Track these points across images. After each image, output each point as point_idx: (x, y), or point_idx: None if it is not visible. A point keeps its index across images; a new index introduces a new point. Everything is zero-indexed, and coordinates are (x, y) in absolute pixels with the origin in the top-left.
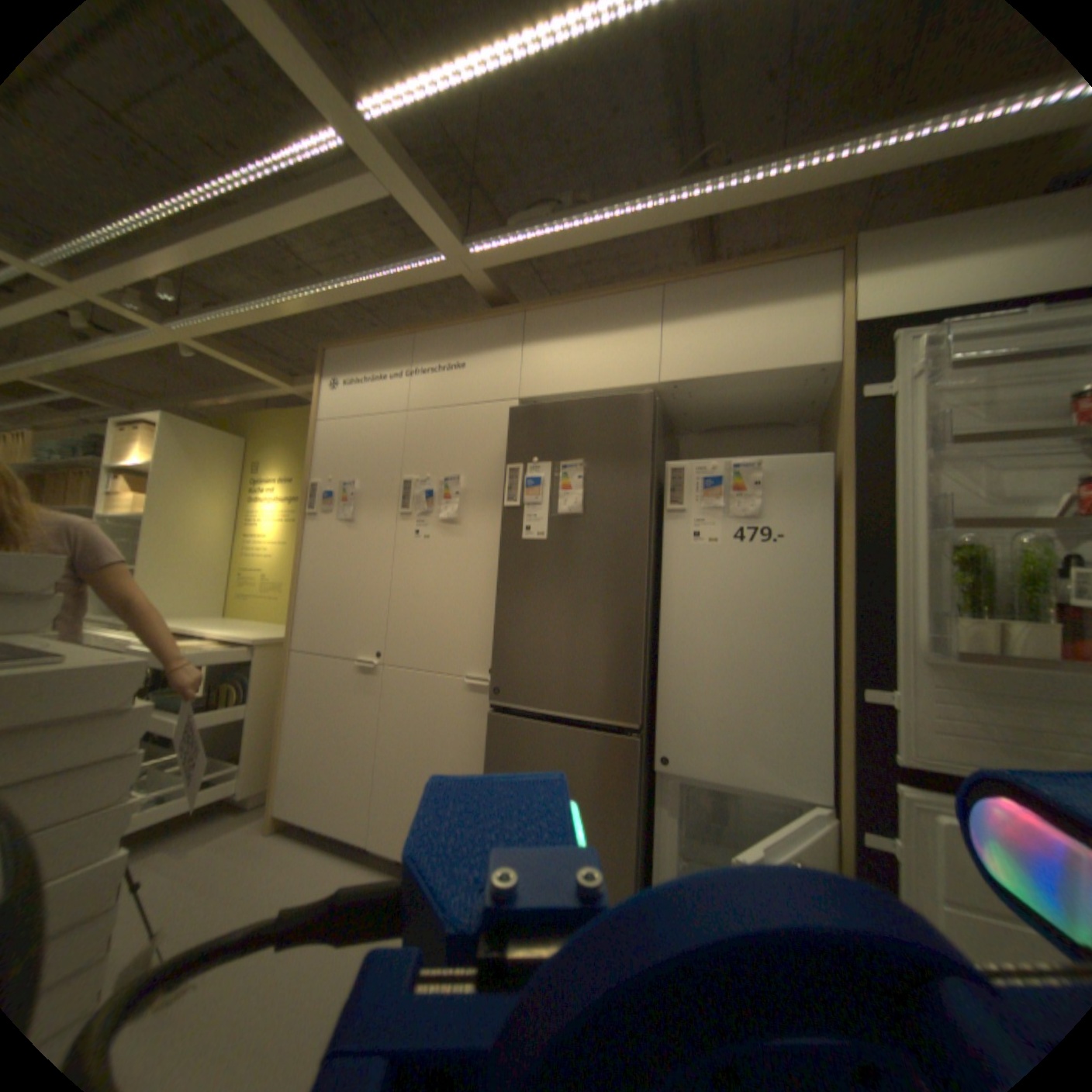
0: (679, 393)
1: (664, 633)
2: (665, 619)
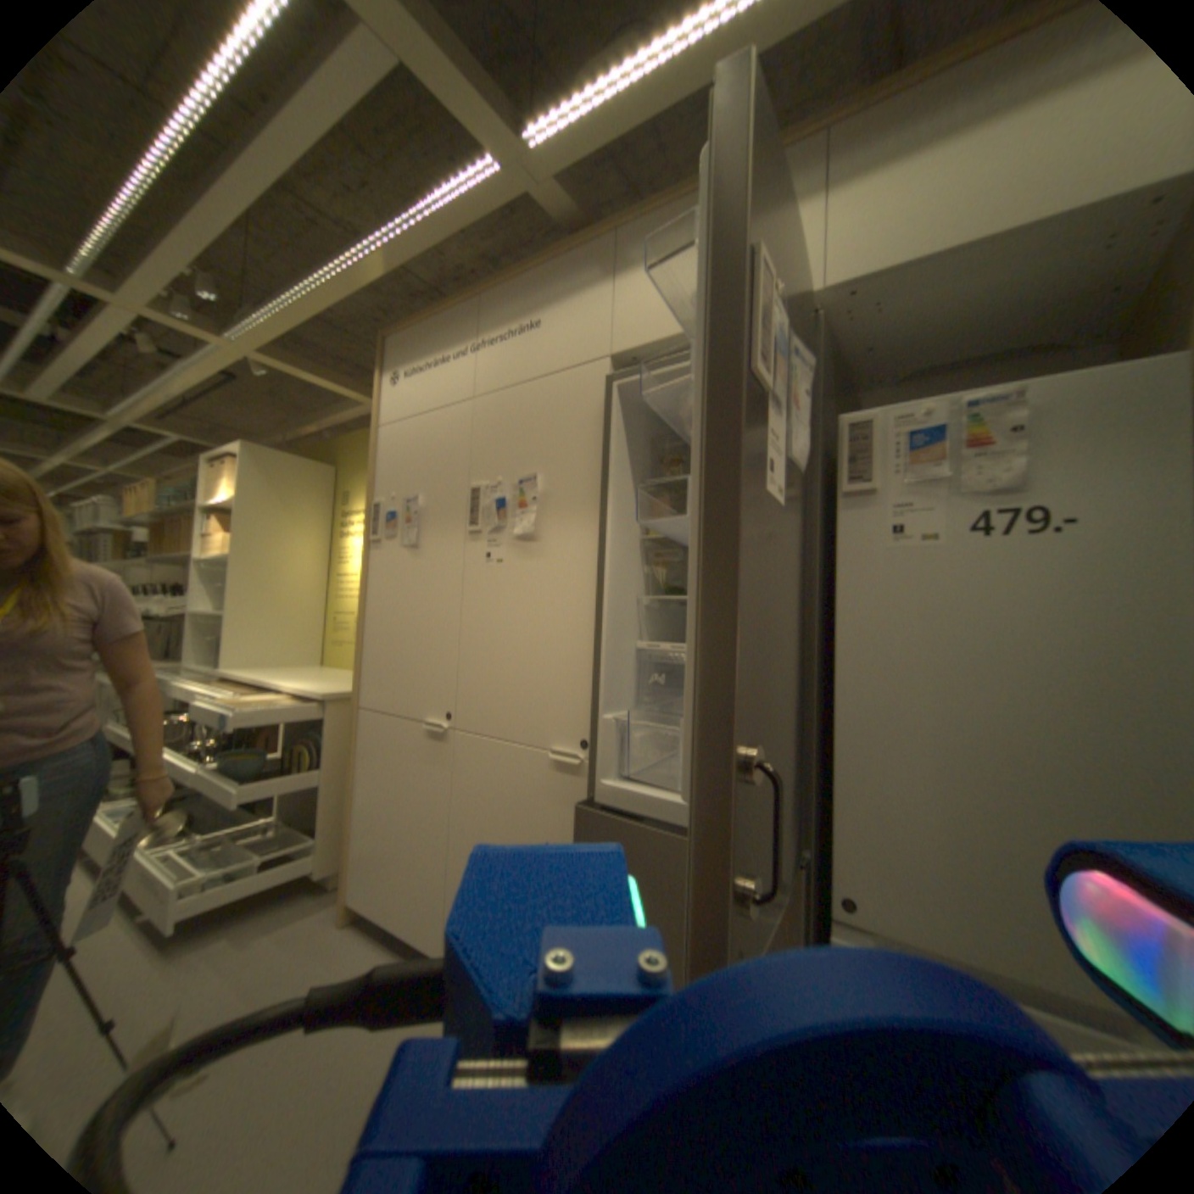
0: (863, 305)
1: (846, 695)
2: (847, 672)
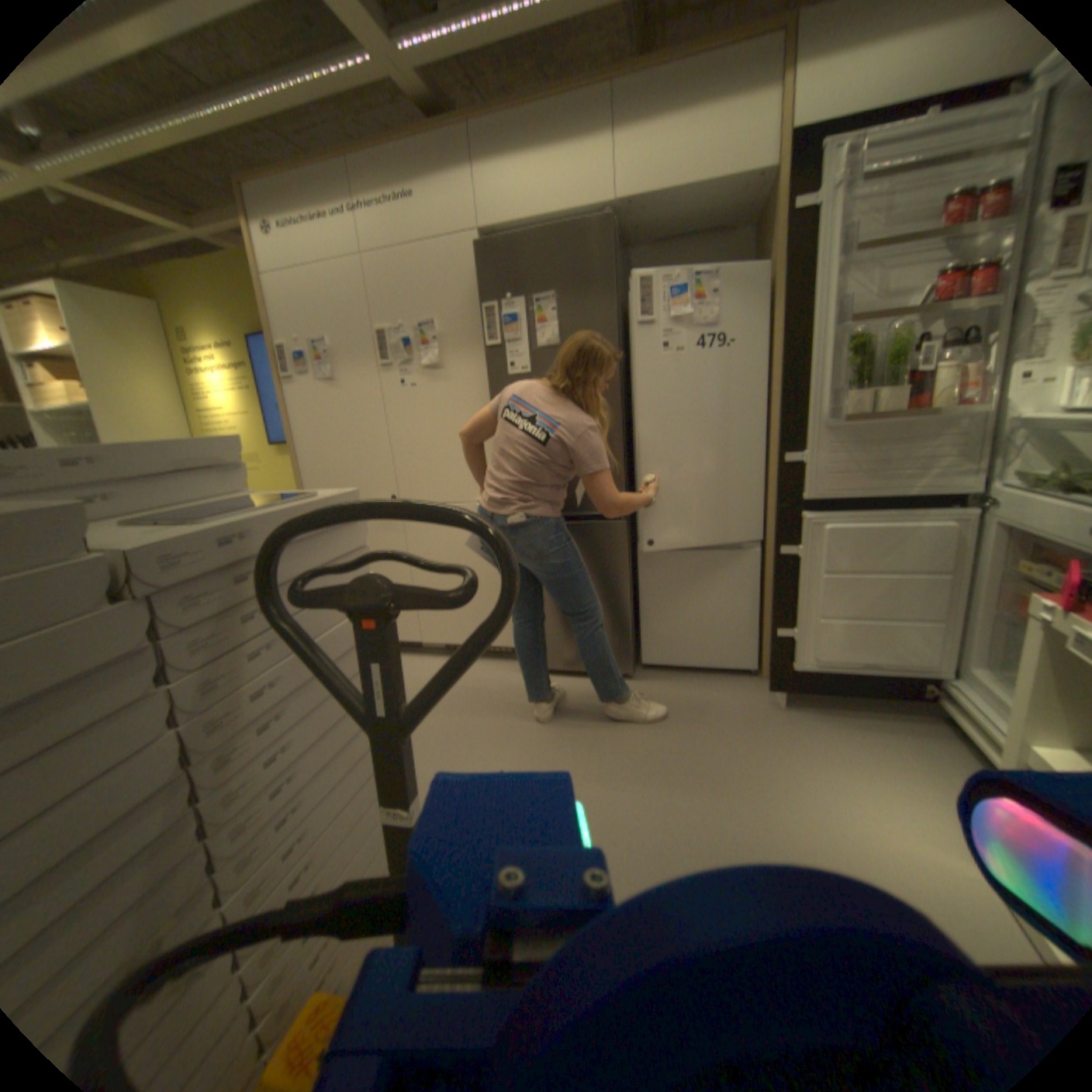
0: (632, 208)
1: (636, 438)
2: (636, 426)
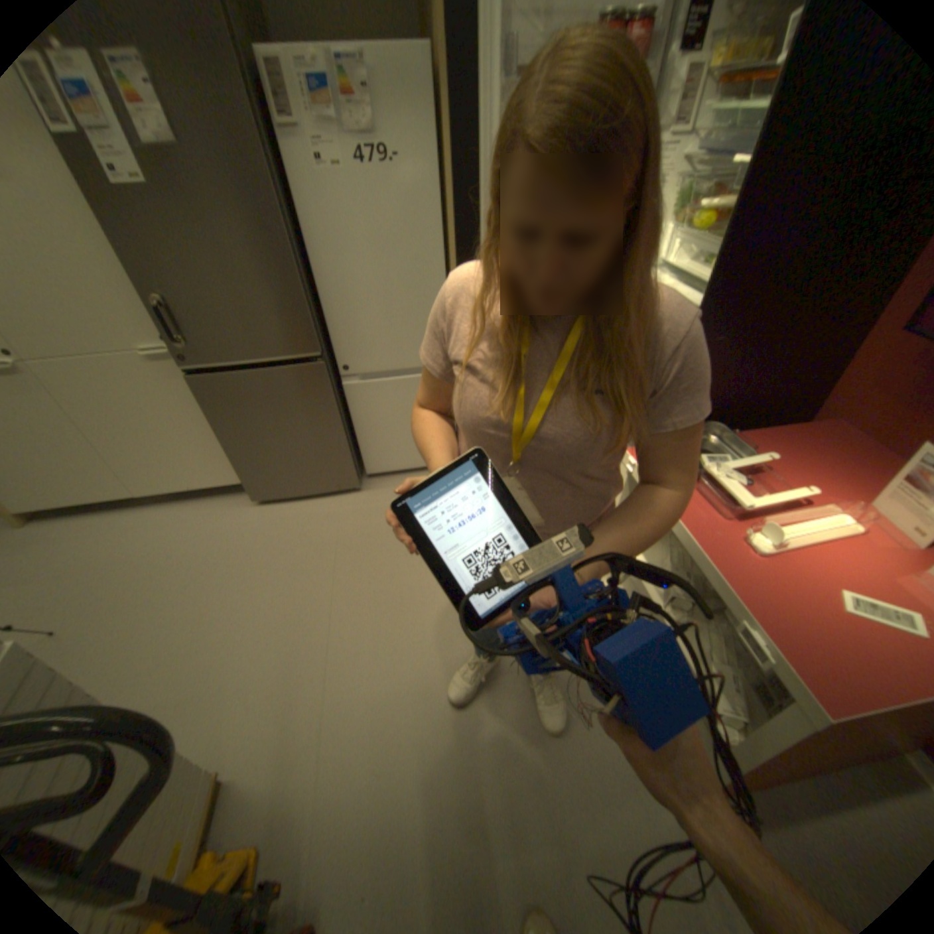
0: None
1: (316, 269)
2: (313, 256)
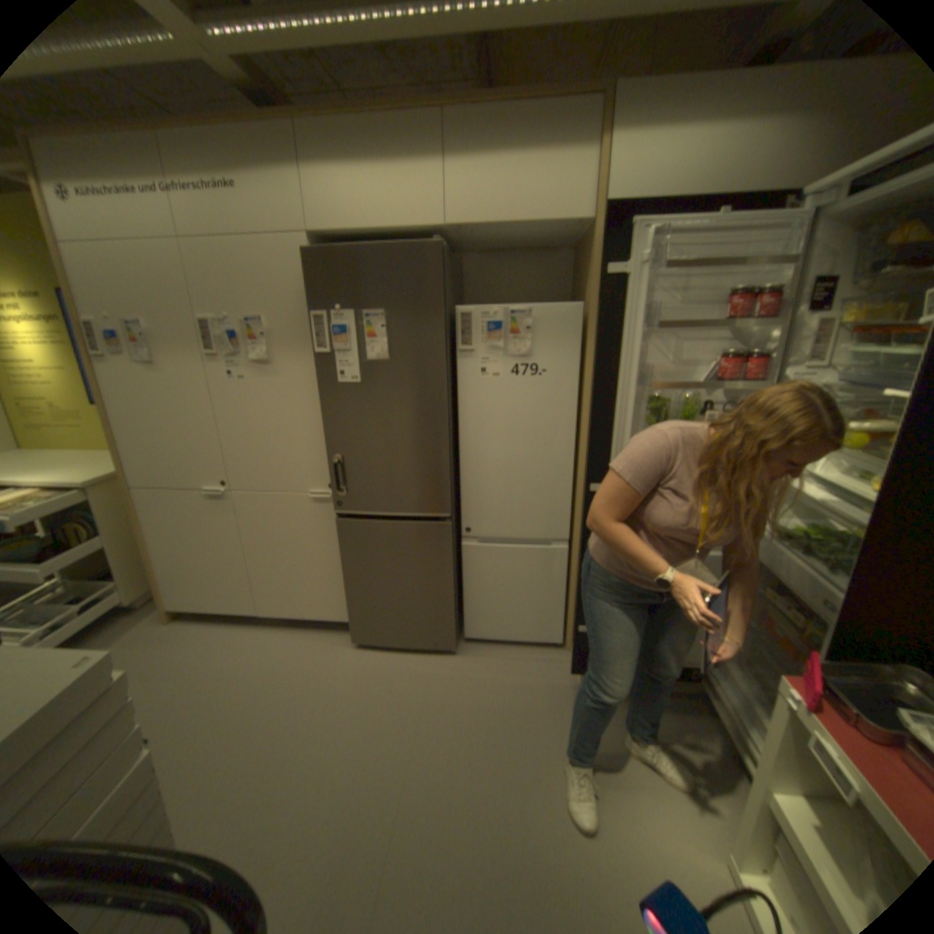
0: (463, 232)
1: (463, 447)
2: (463, 437)
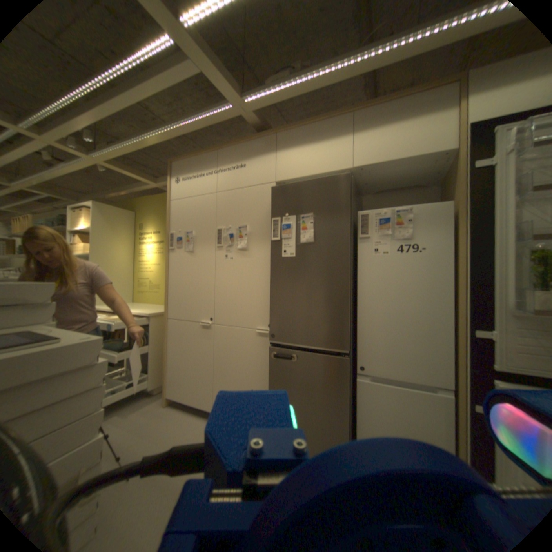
0: (363, 172)
1: (360, 303)
2: (360, 295)
